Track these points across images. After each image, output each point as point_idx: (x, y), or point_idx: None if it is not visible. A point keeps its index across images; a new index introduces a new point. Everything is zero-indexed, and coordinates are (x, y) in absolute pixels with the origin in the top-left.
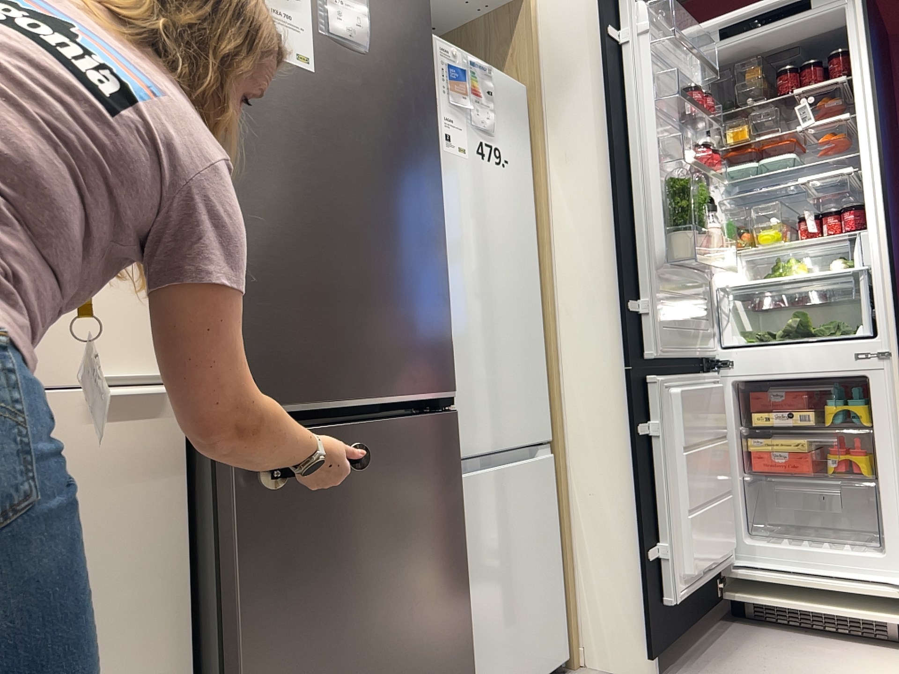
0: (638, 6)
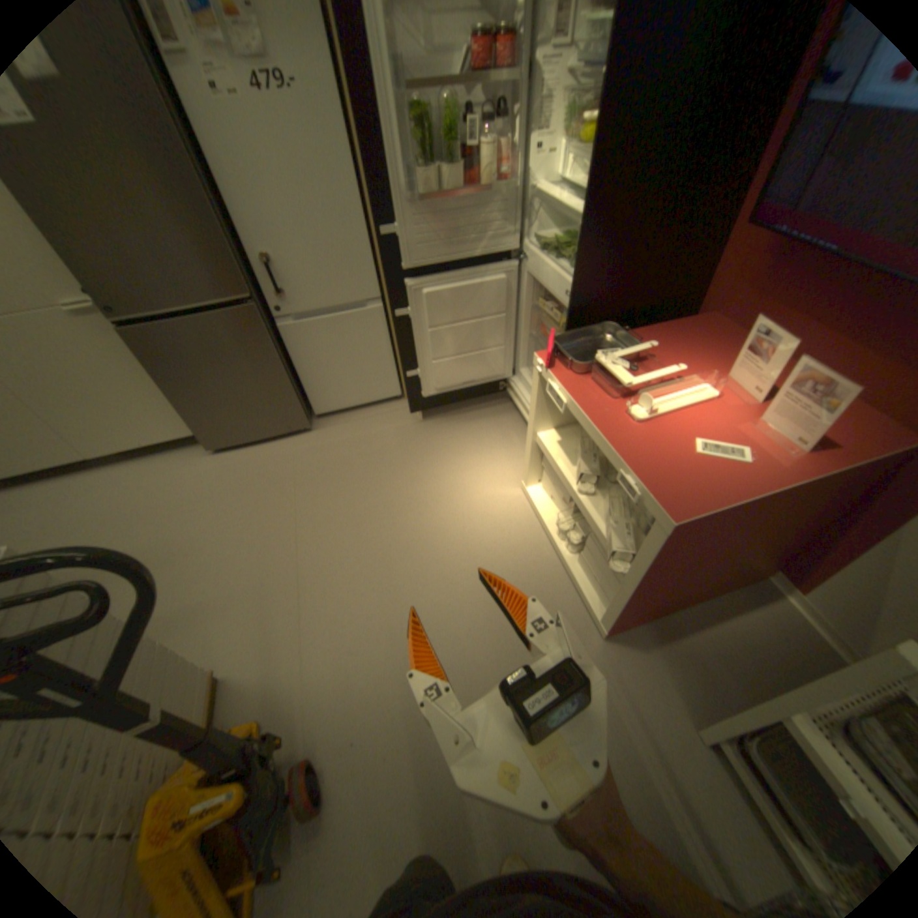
0: None
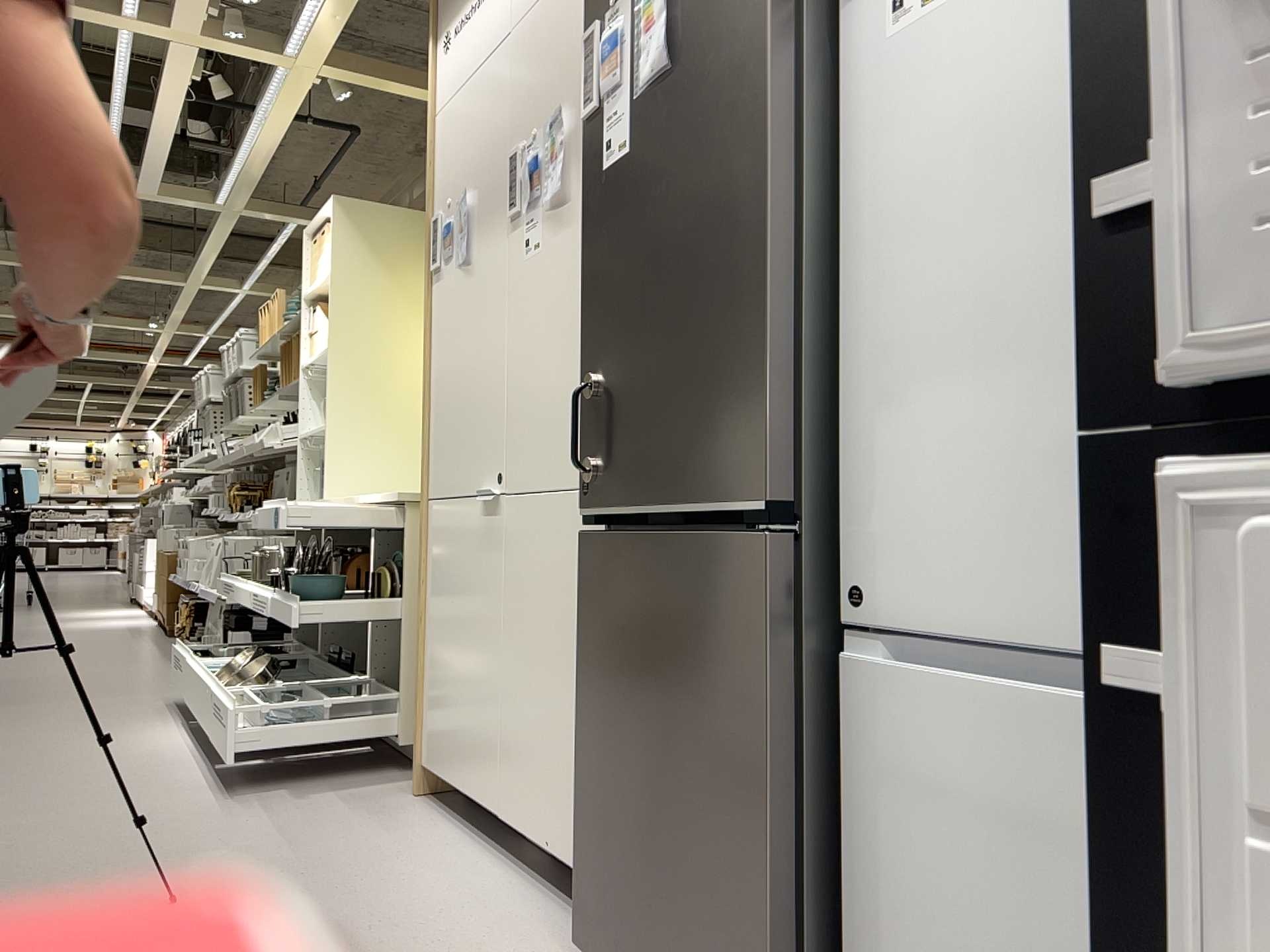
0: None
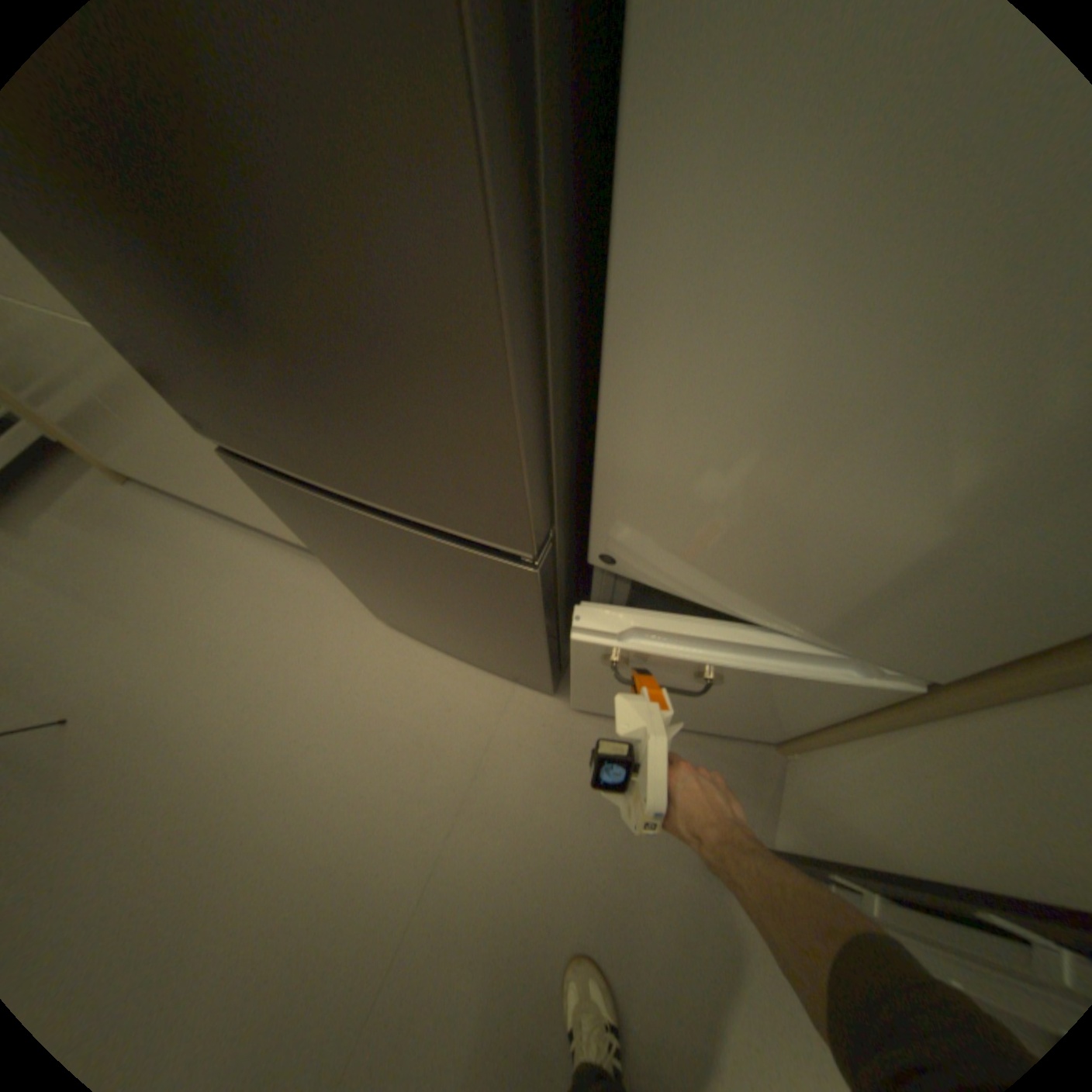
0: None
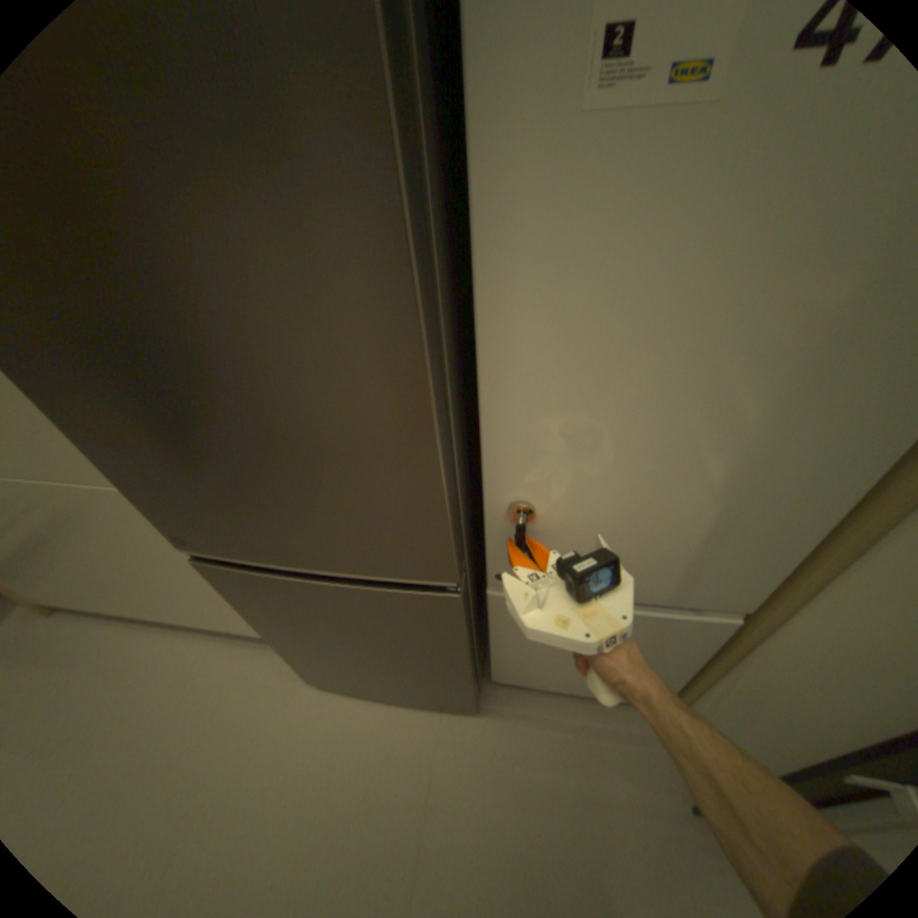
0: None
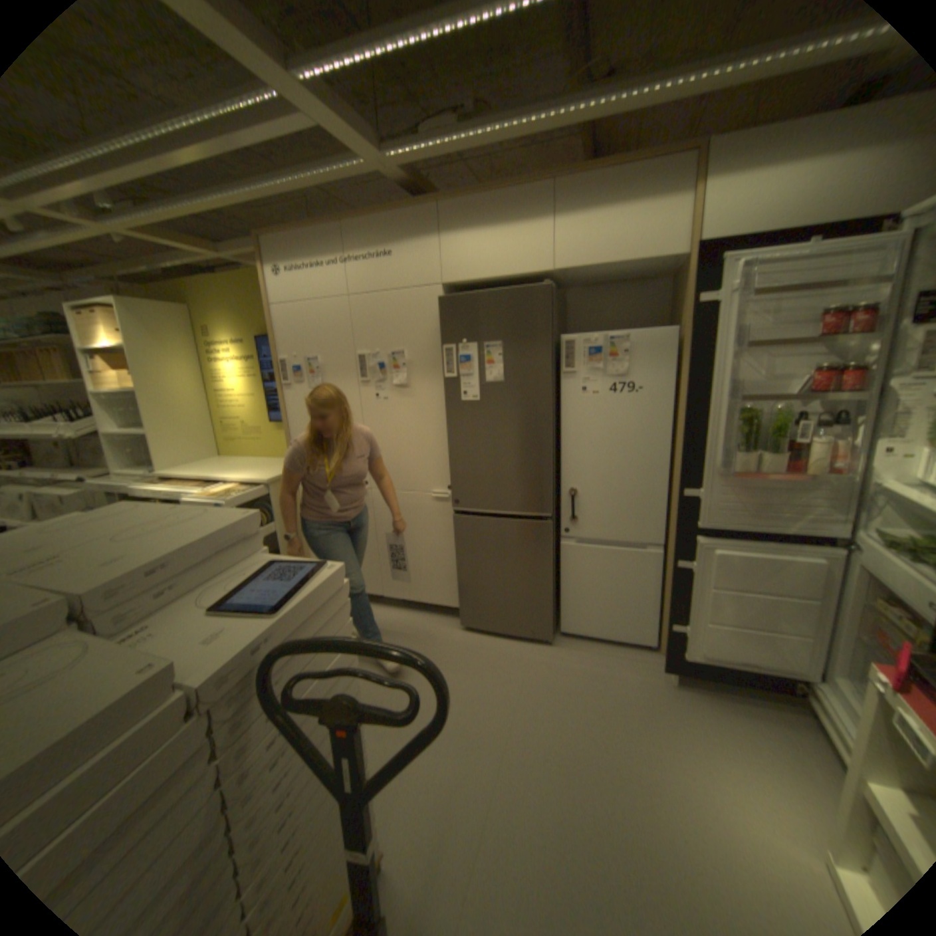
0: (740, 265)
